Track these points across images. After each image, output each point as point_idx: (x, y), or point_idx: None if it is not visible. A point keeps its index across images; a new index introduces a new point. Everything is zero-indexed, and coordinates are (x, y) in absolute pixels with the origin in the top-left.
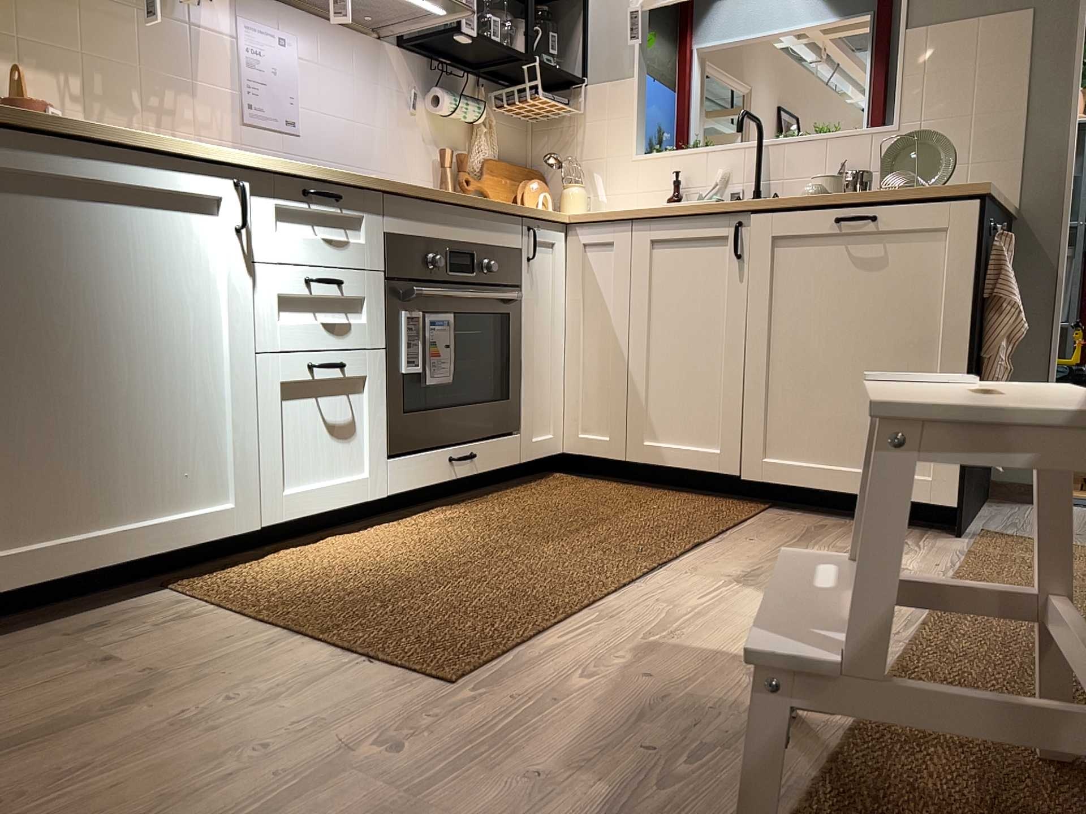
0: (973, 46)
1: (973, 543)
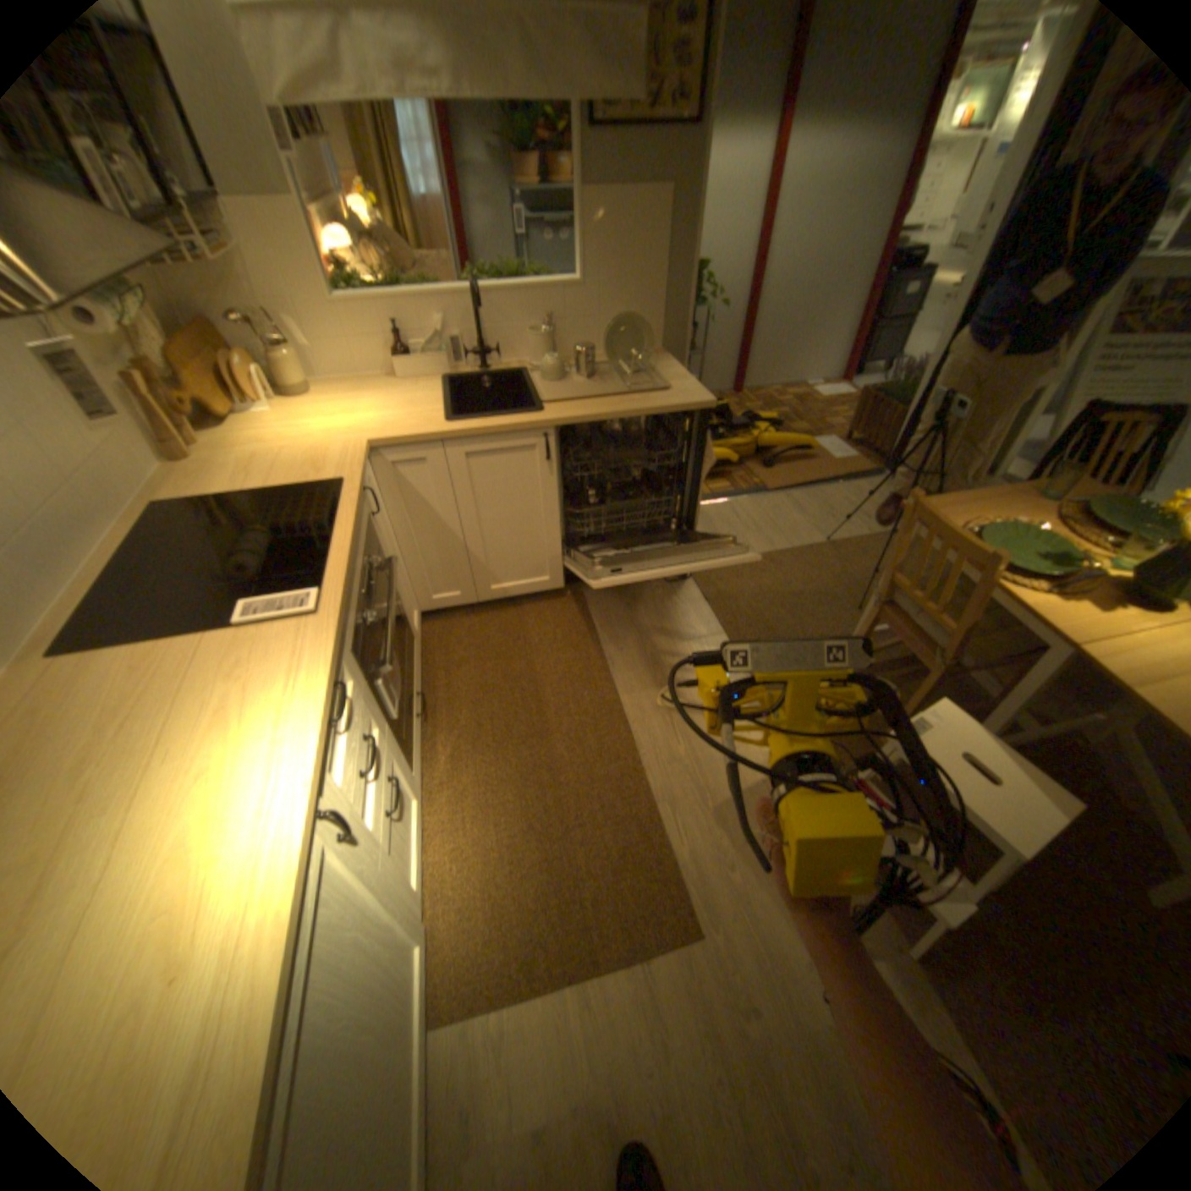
0: (636, 209)
1: (703, 590)
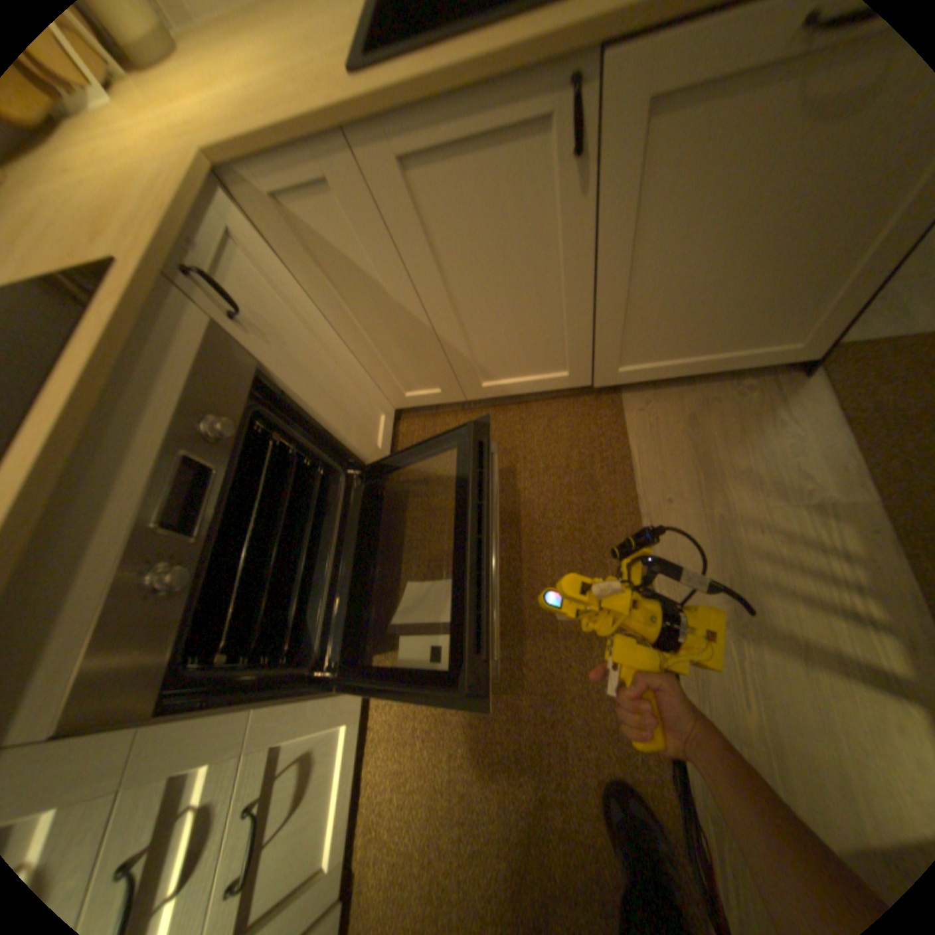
0: None
1: (844, 403)
